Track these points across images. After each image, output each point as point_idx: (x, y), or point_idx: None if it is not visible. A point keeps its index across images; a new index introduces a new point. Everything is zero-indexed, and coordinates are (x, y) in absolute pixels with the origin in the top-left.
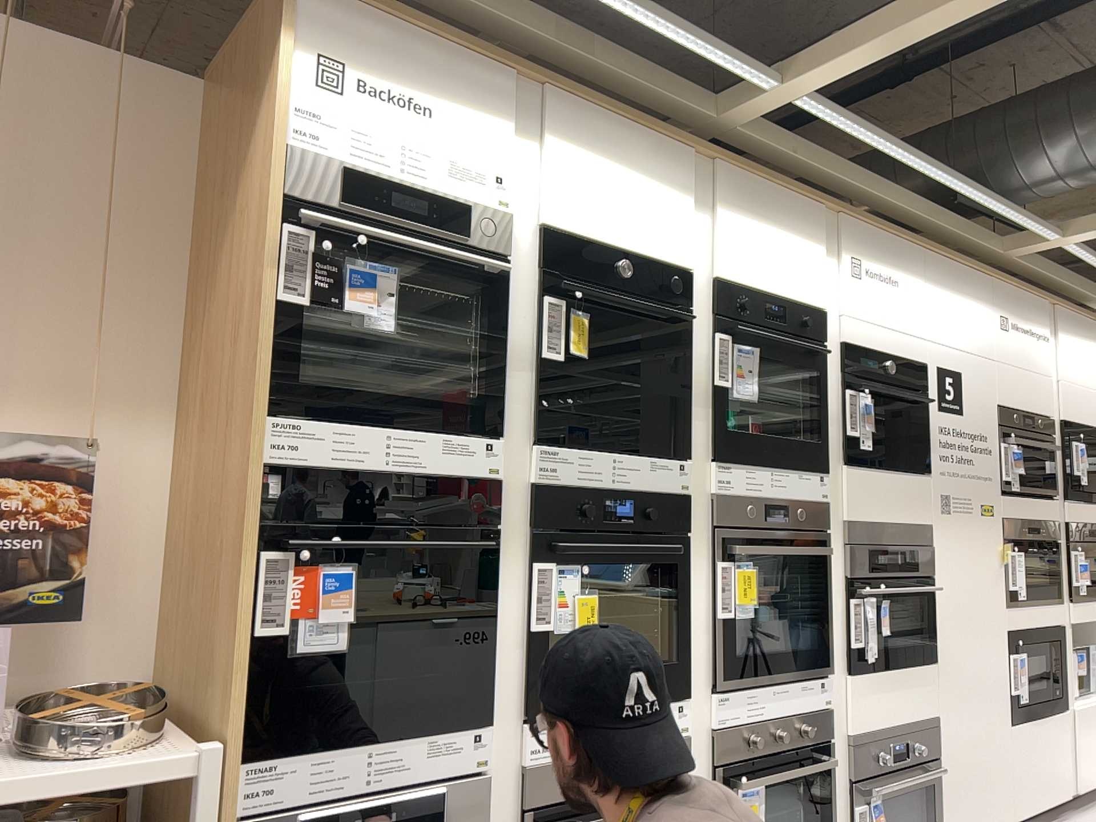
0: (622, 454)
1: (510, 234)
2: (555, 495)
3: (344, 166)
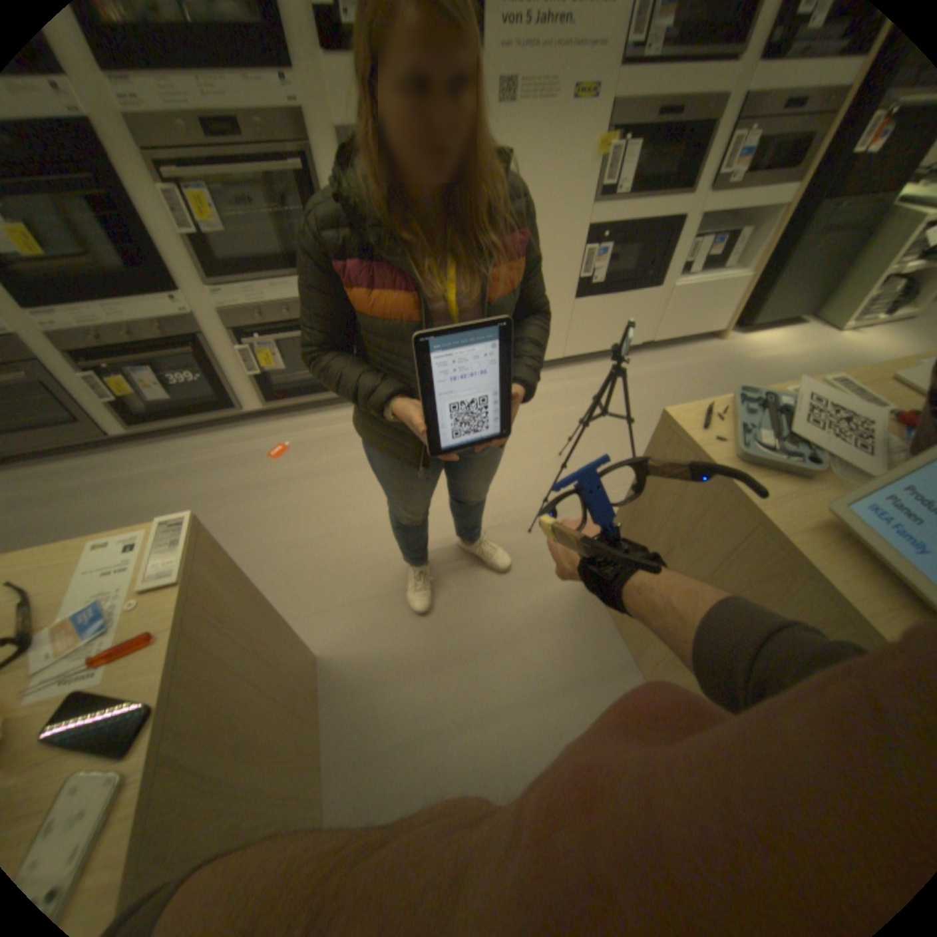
0: None
1: None
2: None
3: None
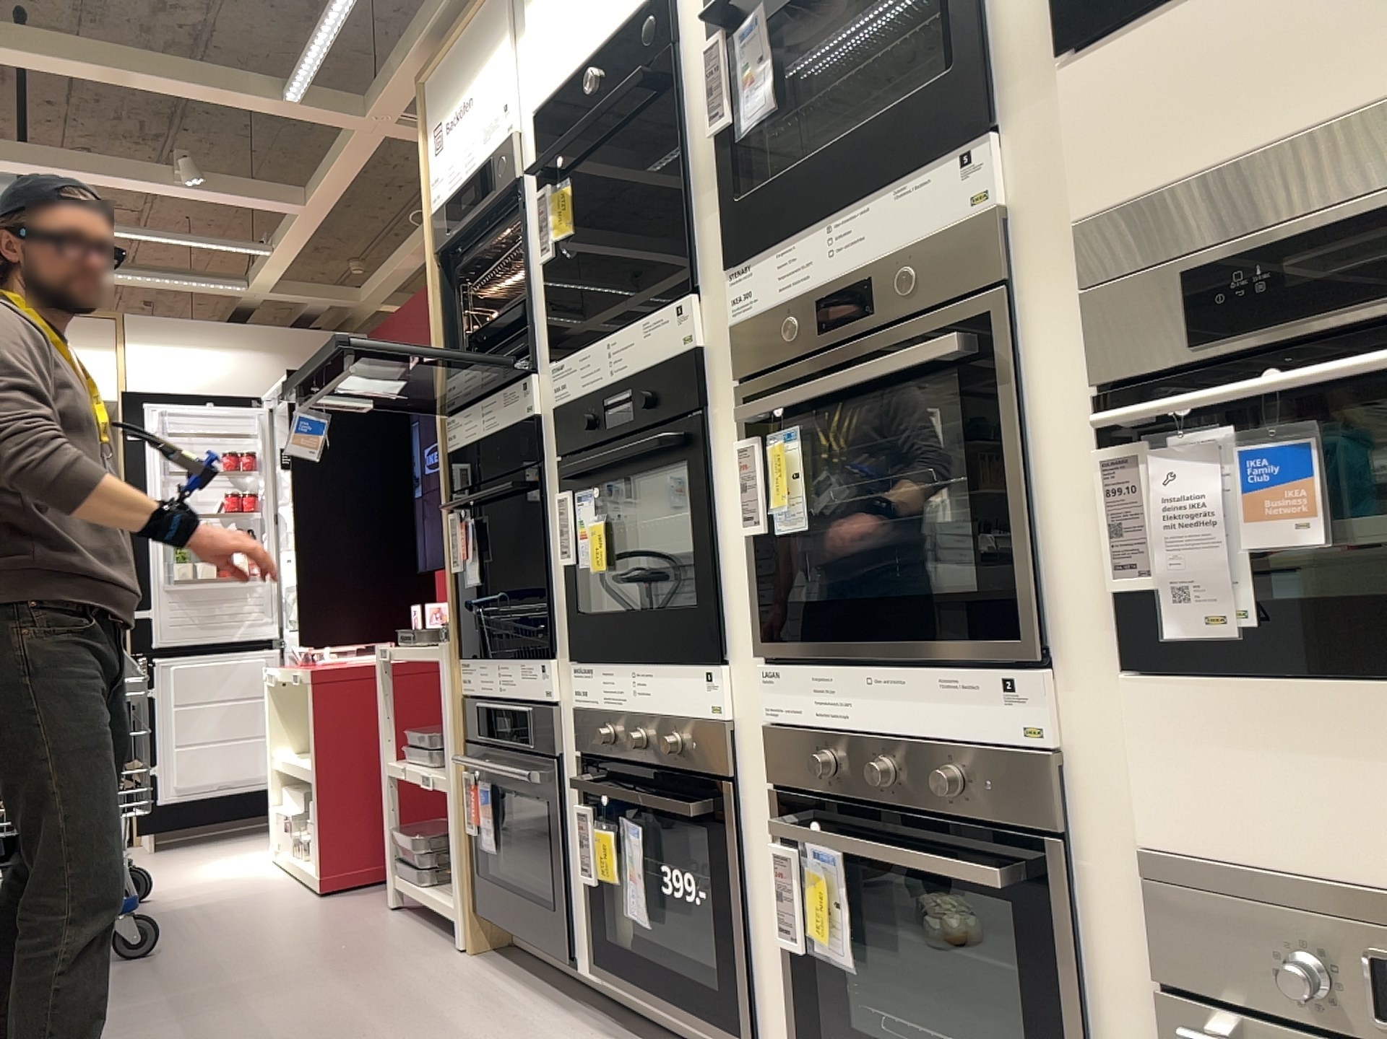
0: (615, 333)
1: (509, 151)
2: (565, 417)
3: (442, 201)
